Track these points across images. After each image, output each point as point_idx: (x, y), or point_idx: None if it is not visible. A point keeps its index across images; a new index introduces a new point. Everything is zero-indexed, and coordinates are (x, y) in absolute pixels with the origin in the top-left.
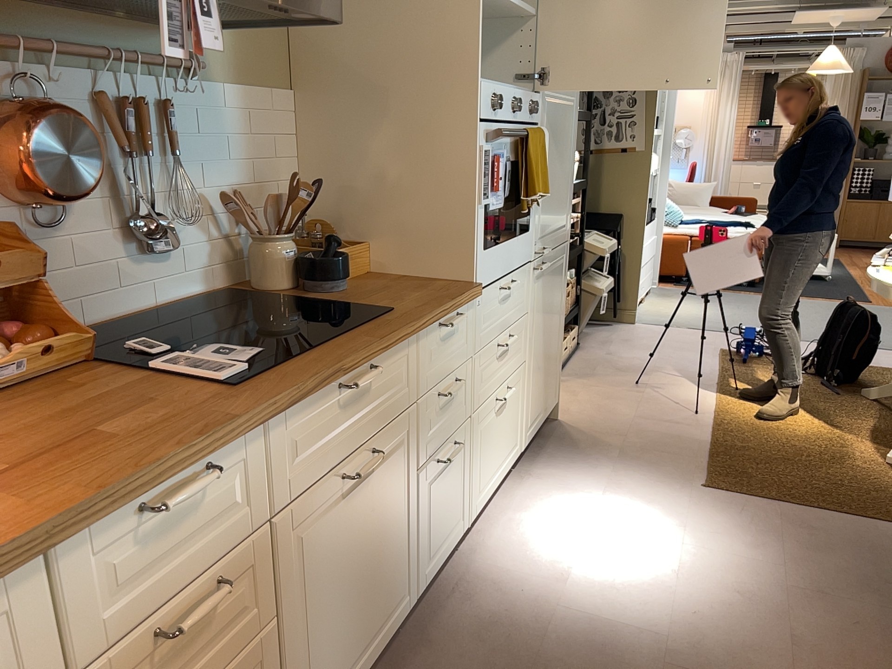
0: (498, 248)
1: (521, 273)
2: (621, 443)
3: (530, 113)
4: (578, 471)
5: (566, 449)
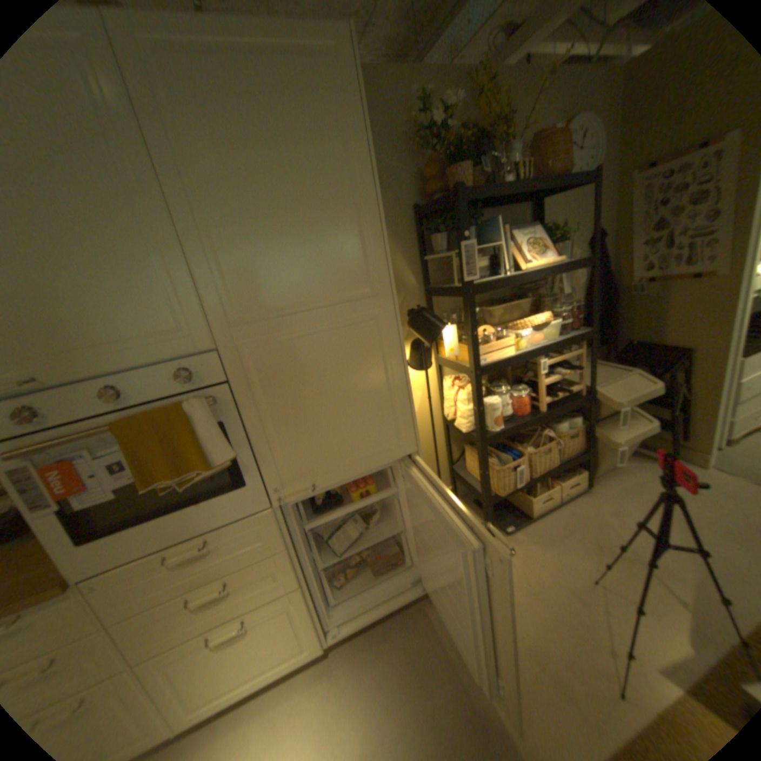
0: (125, 534)
1: (234, 529)
2: (458, 693)
3: (174, 383)
4: (369, 707)
5: (400, 659)
